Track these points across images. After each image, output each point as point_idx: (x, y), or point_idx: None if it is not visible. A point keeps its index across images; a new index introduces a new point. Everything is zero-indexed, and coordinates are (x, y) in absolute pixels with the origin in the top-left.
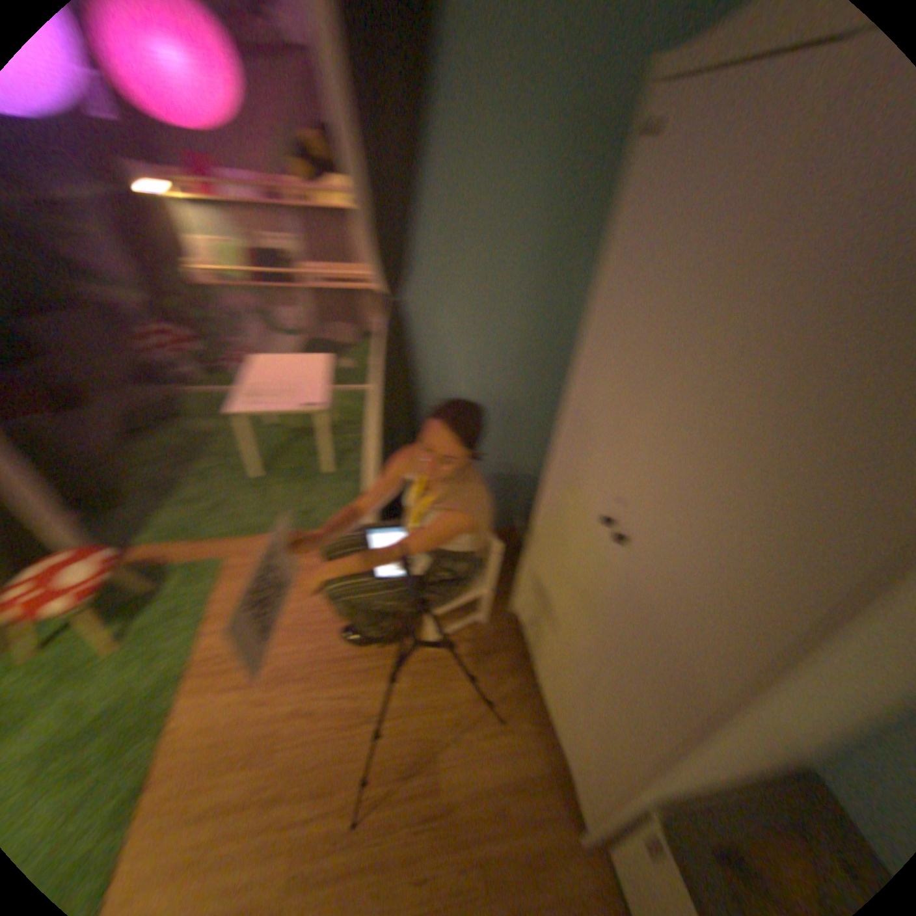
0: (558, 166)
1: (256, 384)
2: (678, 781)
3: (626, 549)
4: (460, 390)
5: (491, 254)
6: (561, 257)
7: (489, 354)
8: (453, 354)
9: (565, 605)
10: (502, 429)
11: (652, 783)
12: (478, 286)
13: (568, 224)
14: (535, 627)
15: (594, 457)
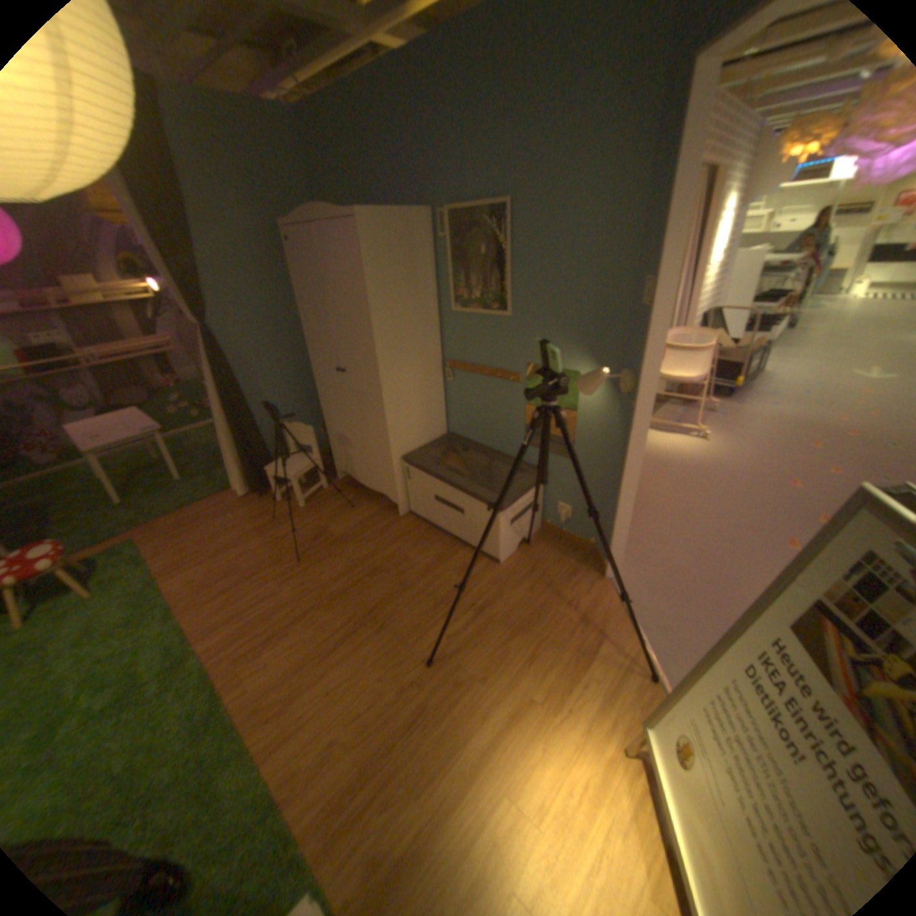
0: (257, 253)
1: (90, 434)
2: (390, 431)
3: (348, 380)
4: (254, 369)
5: (242, 296)
6: (277, 291)
7: (262, 345)
8: (243, 350)
9: (347, 428)
10: (288, 387)
11: (386, 439)
12: (242, 312)
13: (273, 276)
14: (347, 461)
15: (323, 354)
